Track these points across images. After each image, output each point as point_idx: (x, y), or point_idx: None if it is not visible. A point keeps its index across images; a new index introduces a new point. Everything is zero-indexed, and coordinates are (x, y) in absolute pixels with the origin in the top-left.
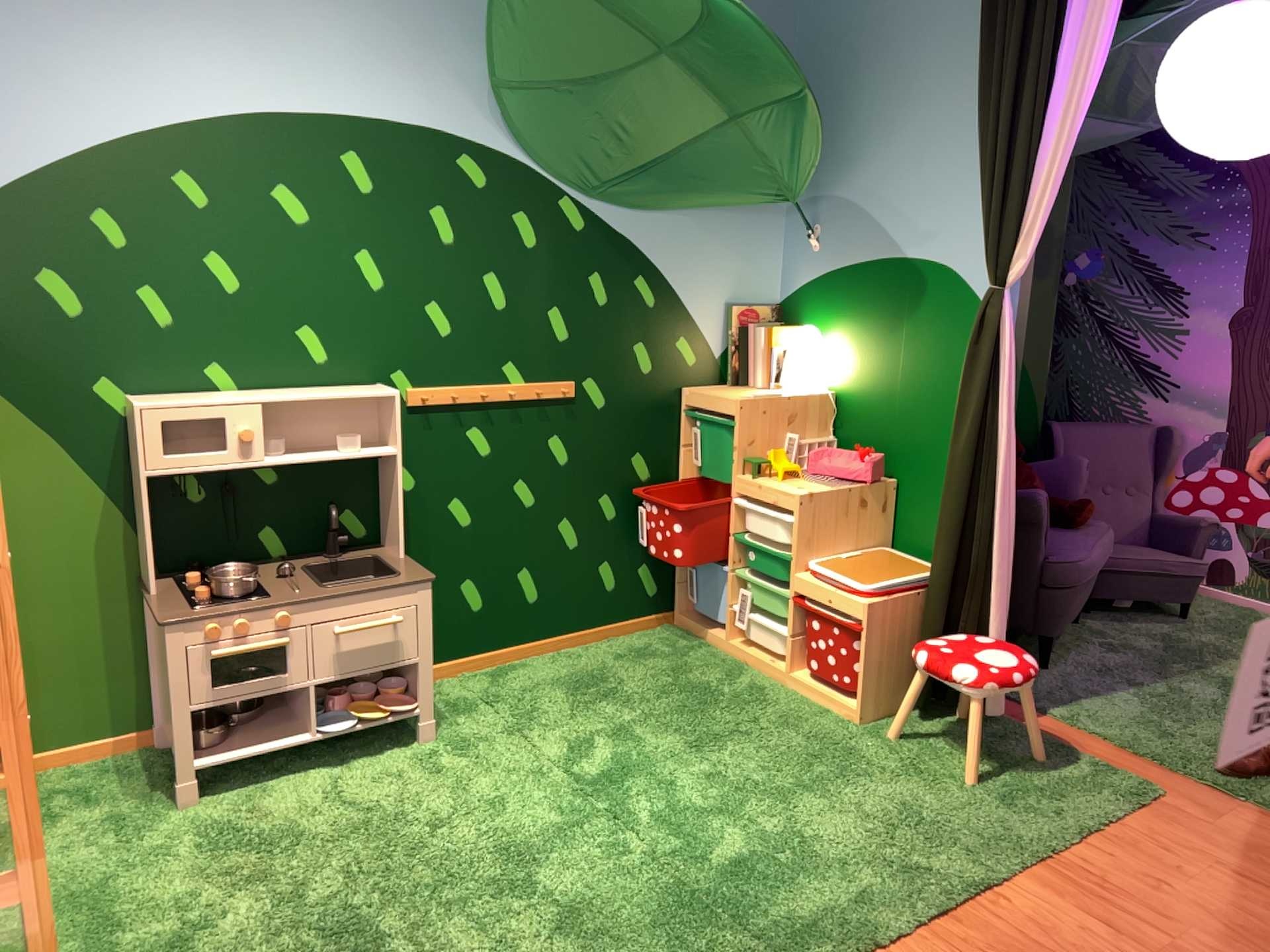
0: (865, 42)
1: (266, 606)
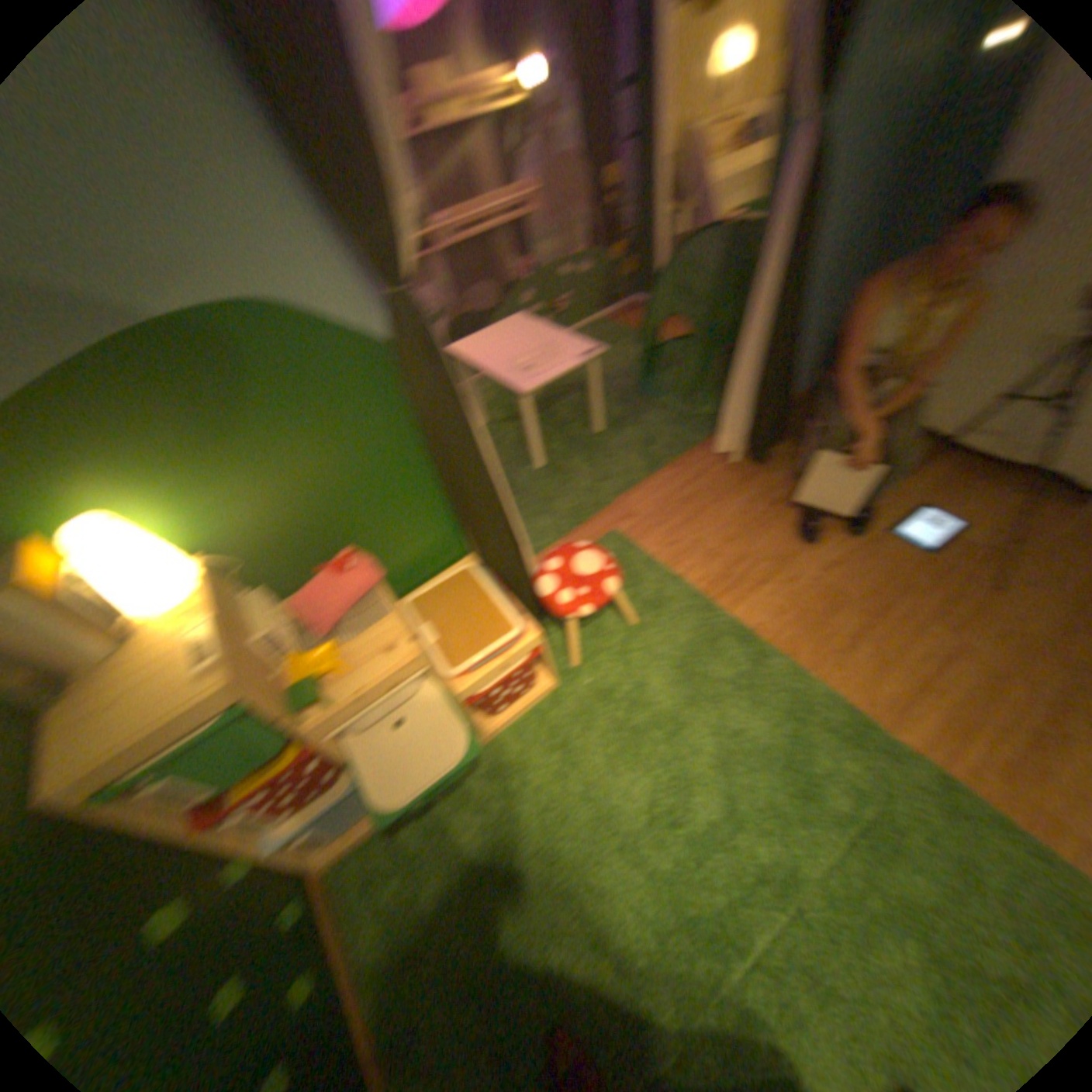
0: None
1: None
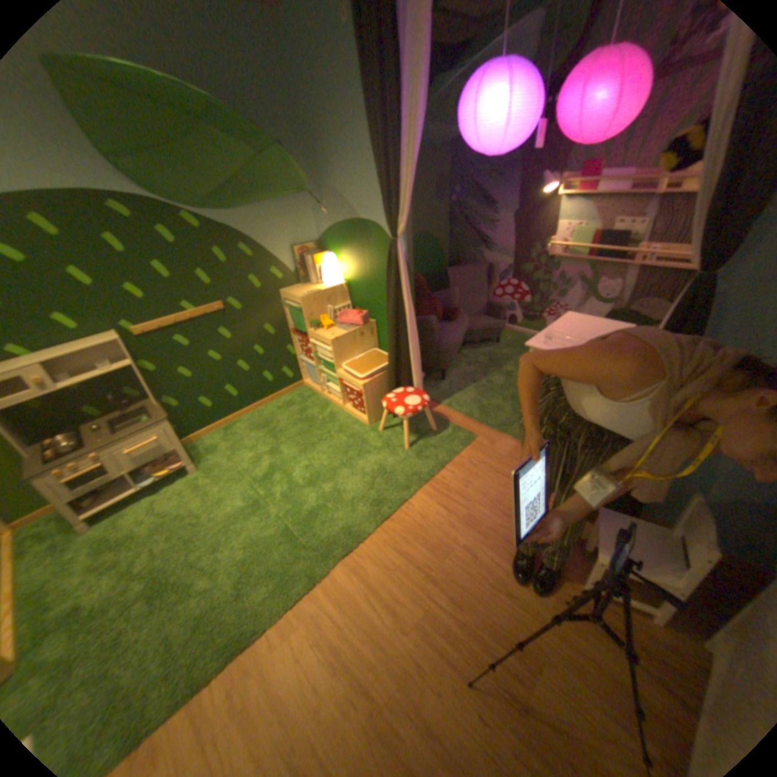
0: (319, 95)
1: (79, 456)
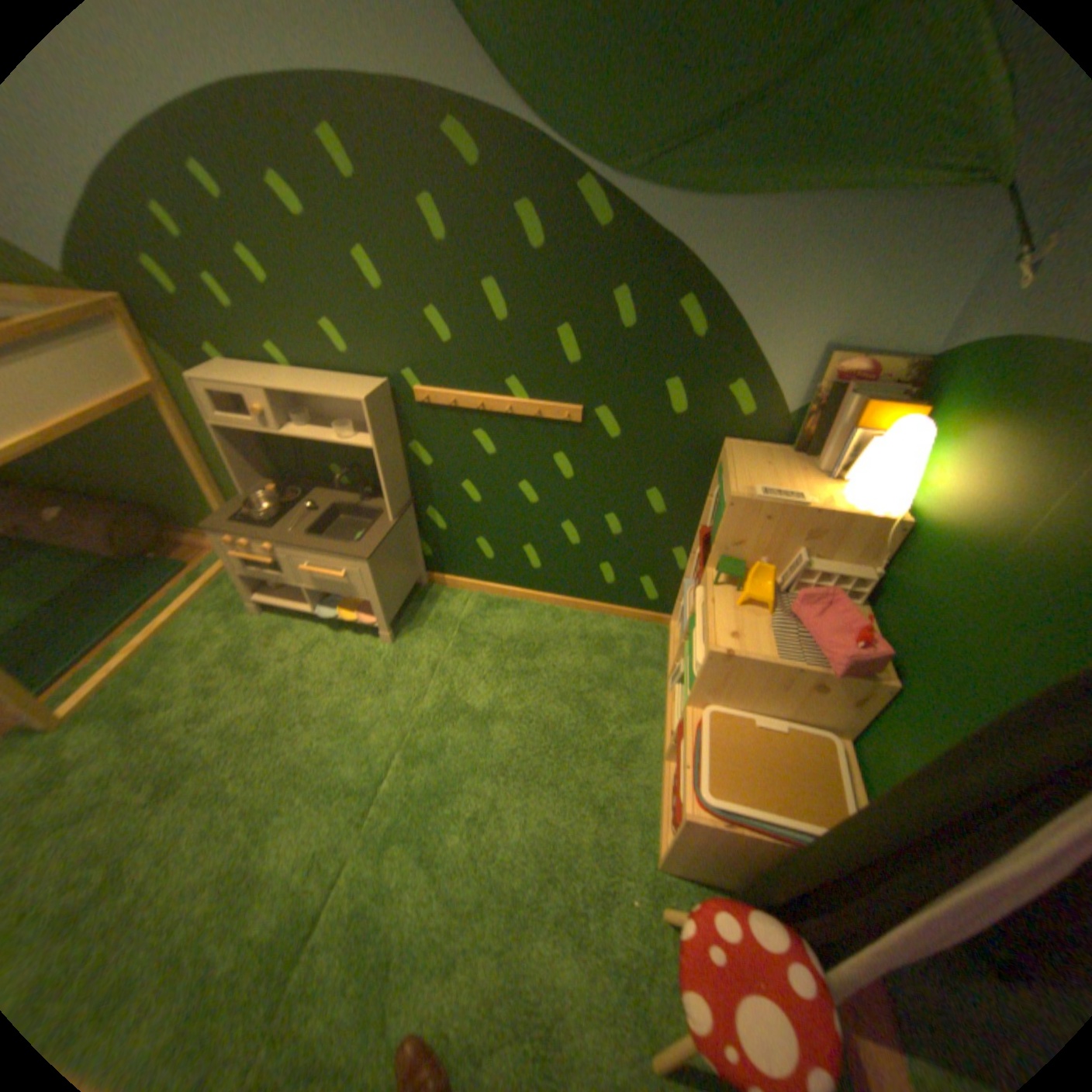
0: None
1: (256, 537)
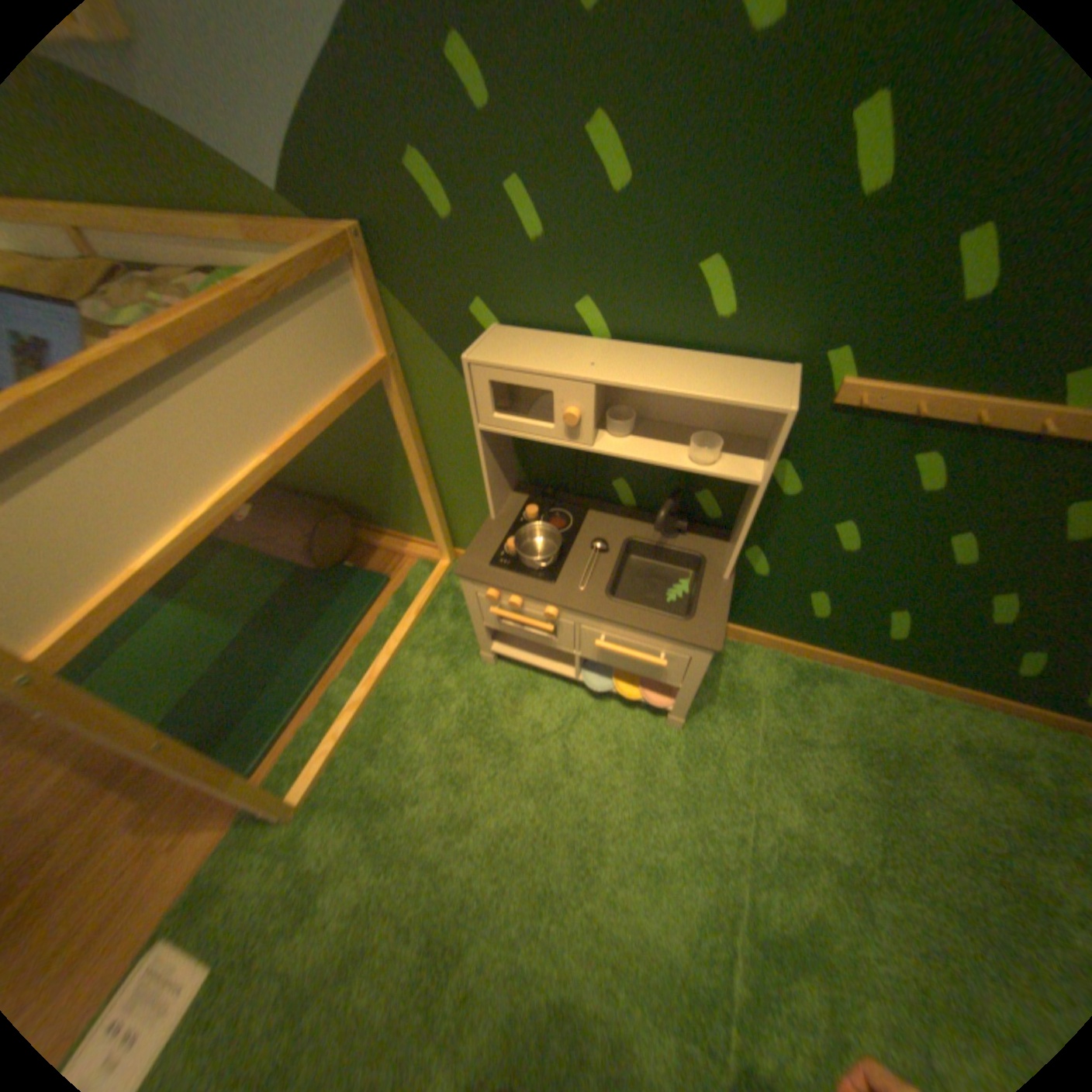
0: None
1: (538, 598)
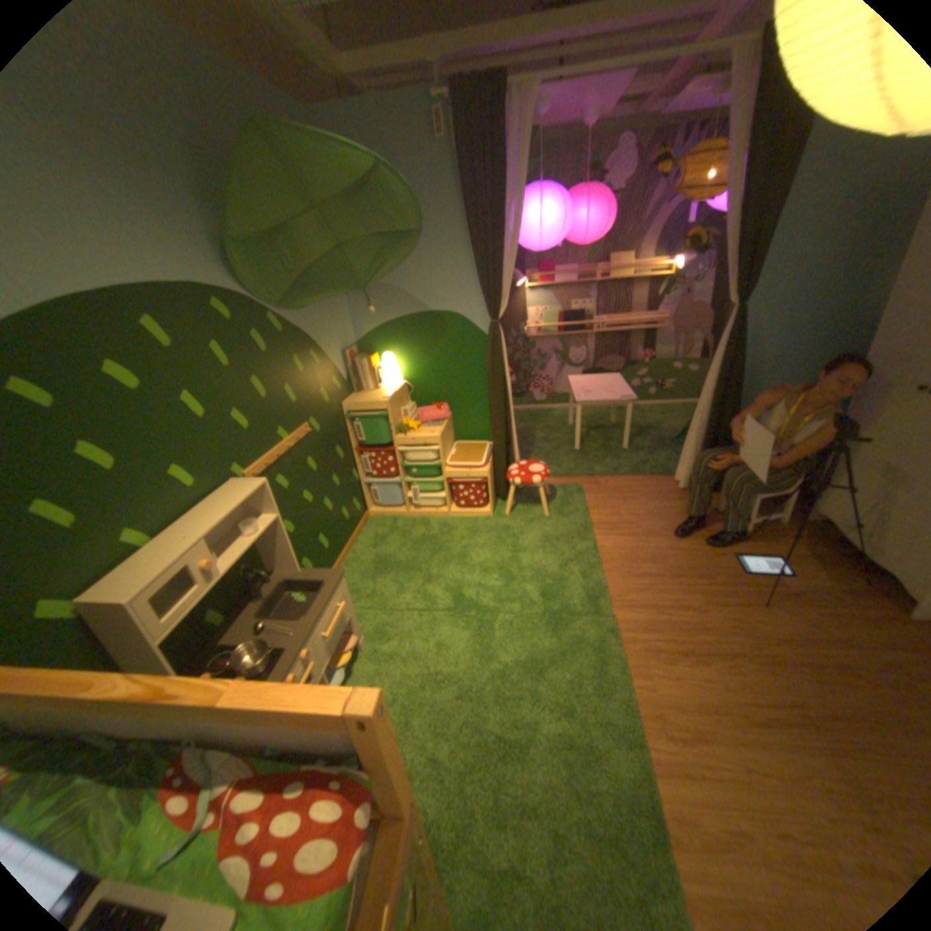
0: None
1: (293, 656)
